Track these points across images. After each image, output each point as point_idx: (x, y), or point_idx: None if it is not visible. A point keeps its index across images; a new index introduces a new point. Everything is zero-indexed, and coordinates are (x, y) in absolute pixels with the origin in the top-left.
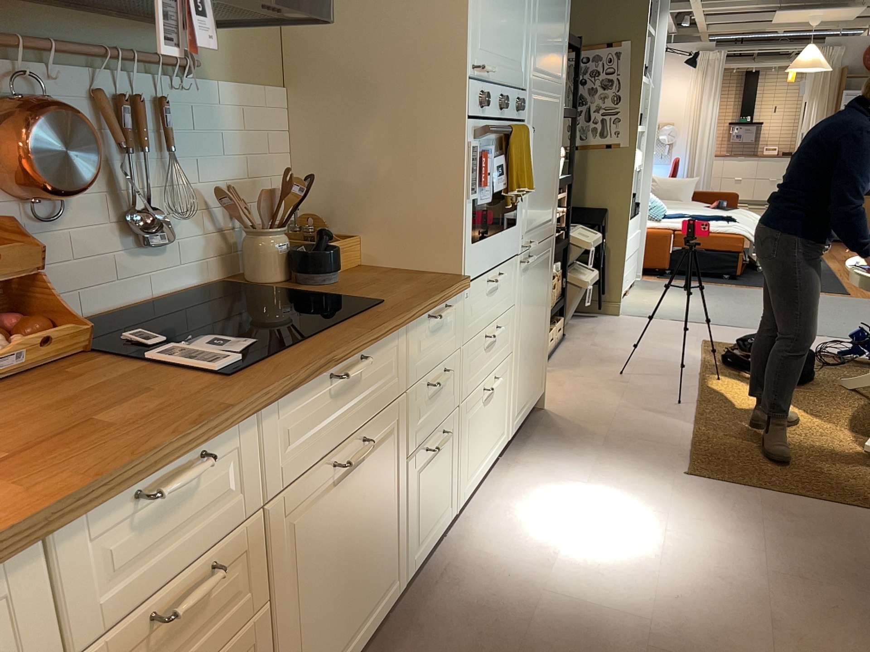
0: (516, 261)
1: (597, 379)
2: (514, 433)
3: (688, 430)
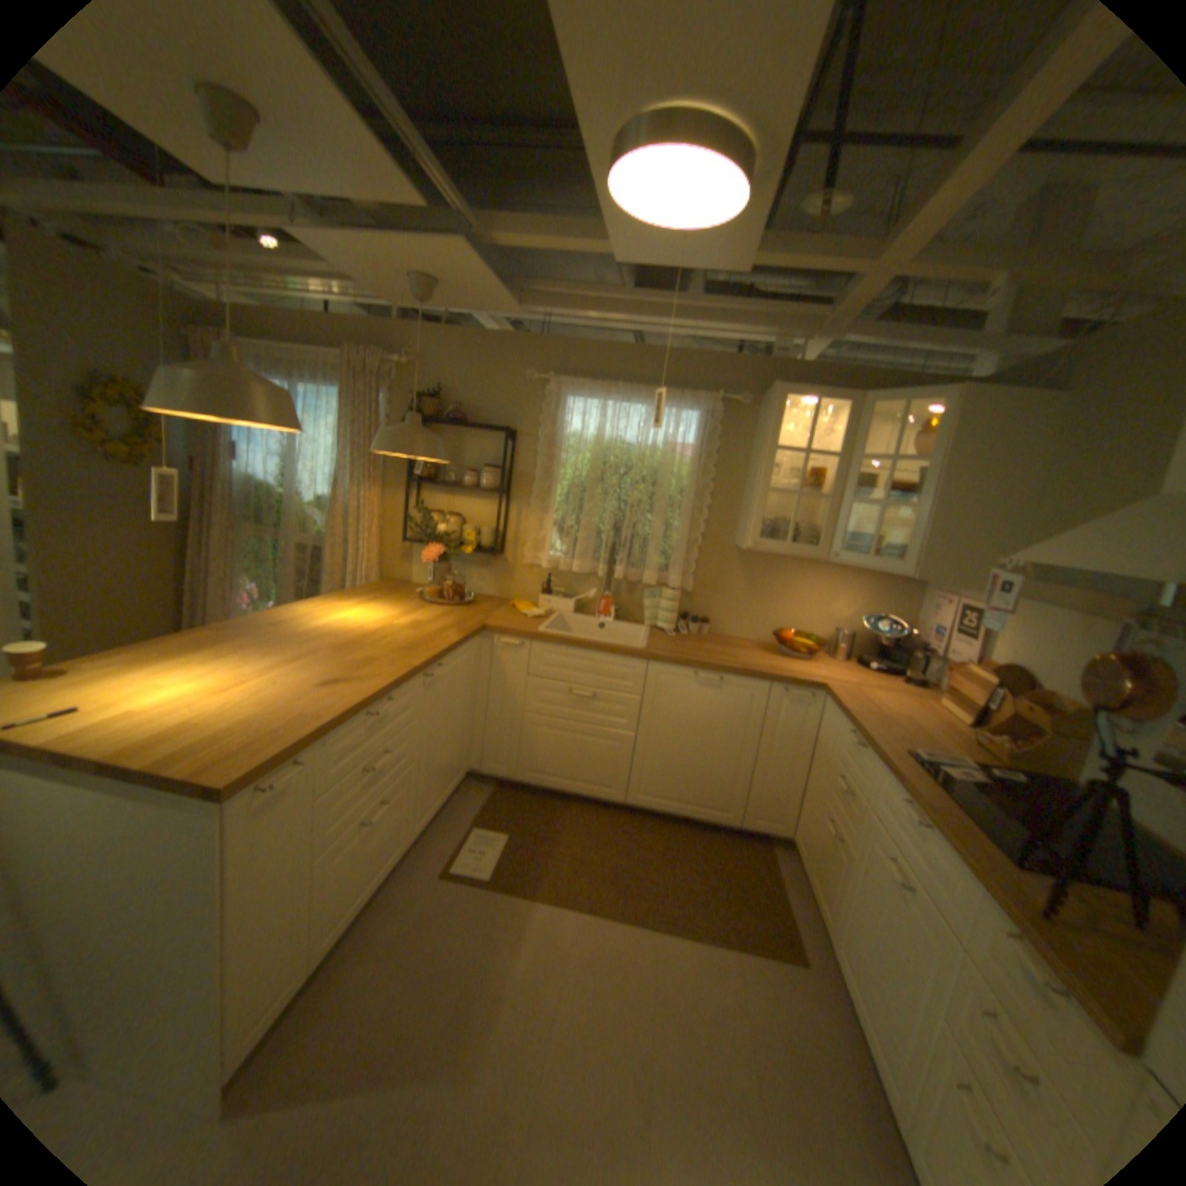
0: None
1: None
2: None
3: None
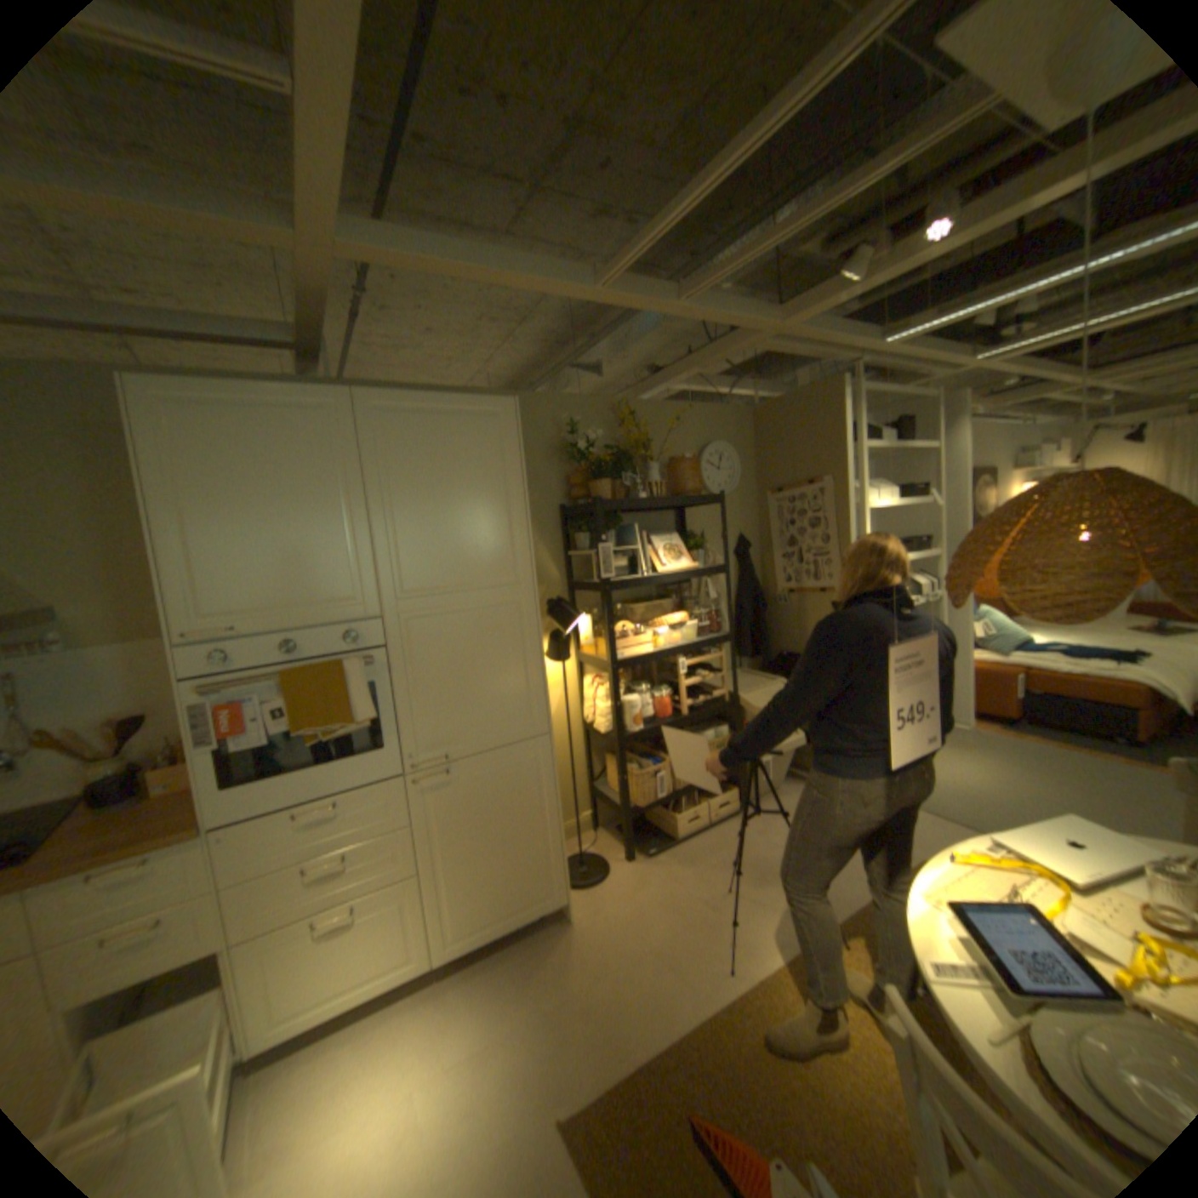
0: (395, 784)
1: (687, 895)
2: (448, 961)
3: (675, 1039)
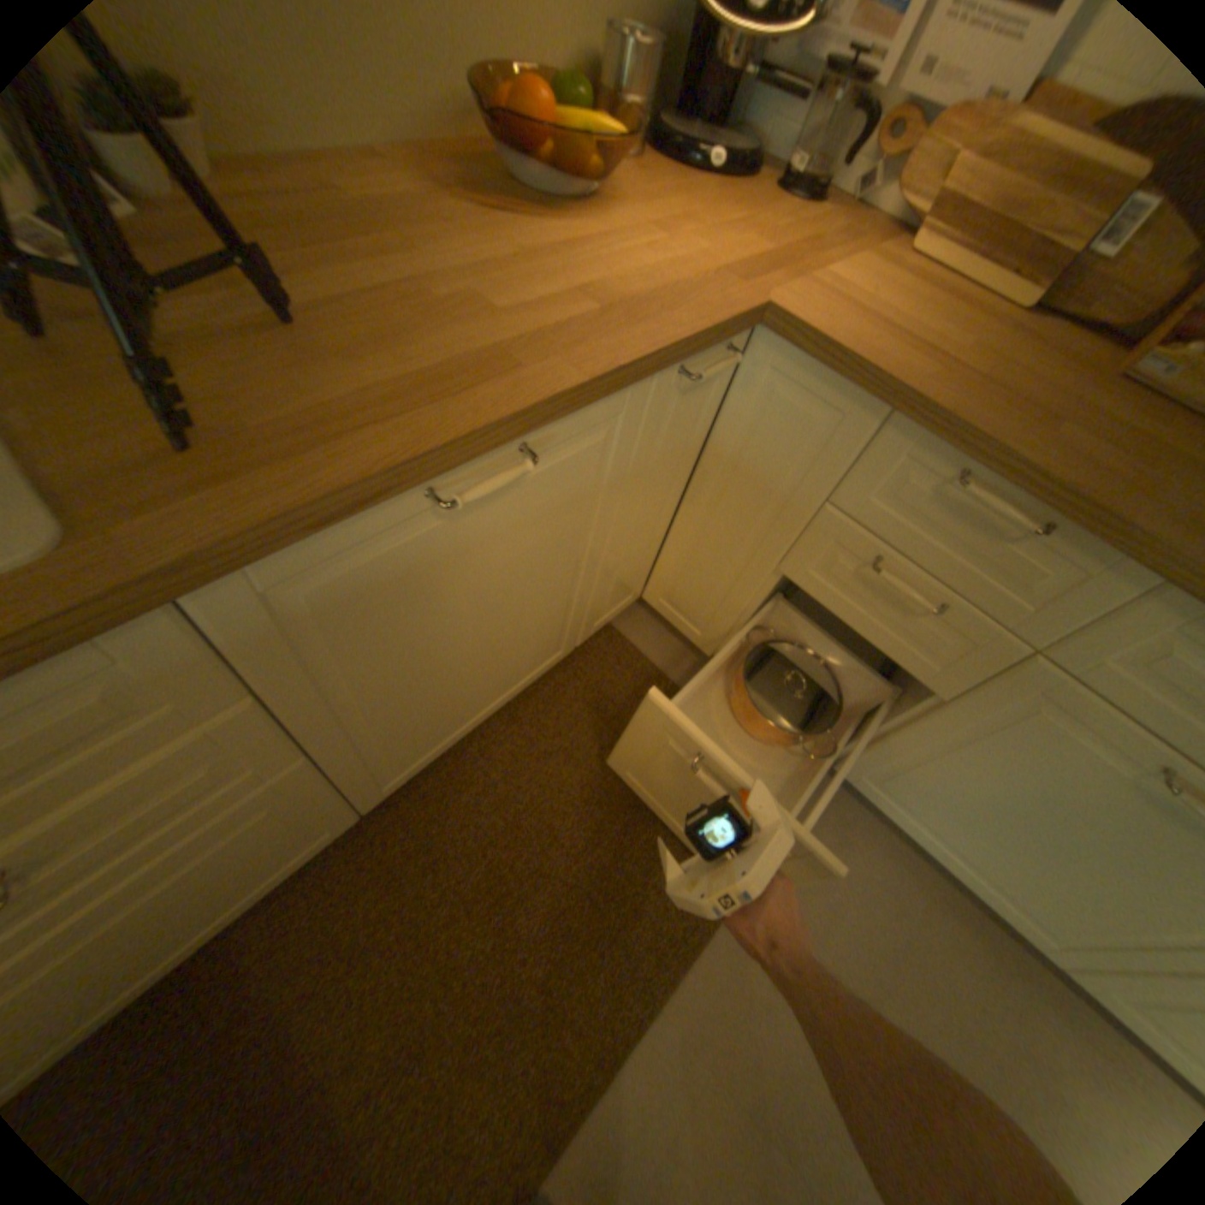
0: None
1: None
2: None
3: None
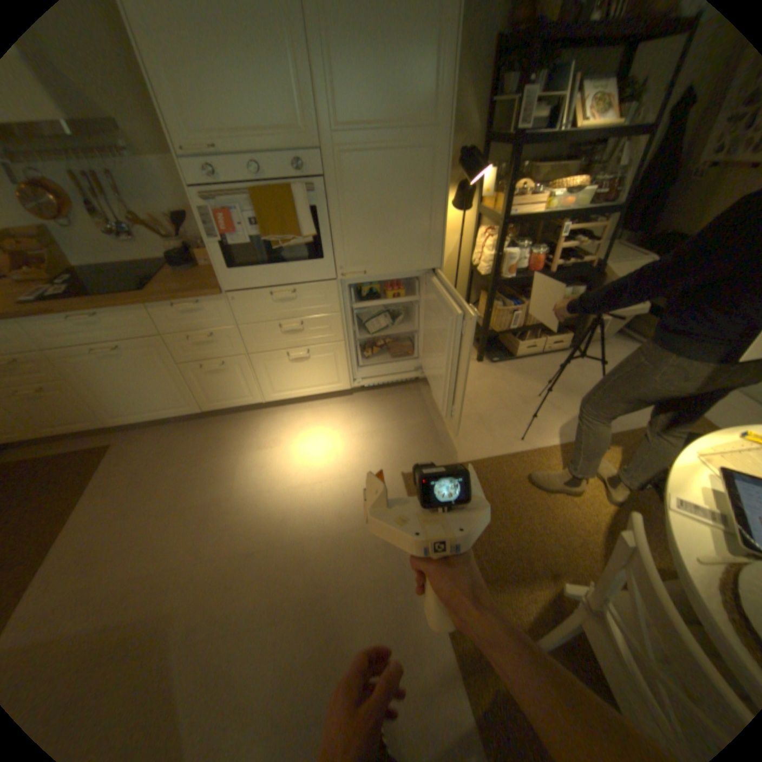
0: (330, 284)
1: (510, 390)
2: (360, 388)
3: (476, 459)
